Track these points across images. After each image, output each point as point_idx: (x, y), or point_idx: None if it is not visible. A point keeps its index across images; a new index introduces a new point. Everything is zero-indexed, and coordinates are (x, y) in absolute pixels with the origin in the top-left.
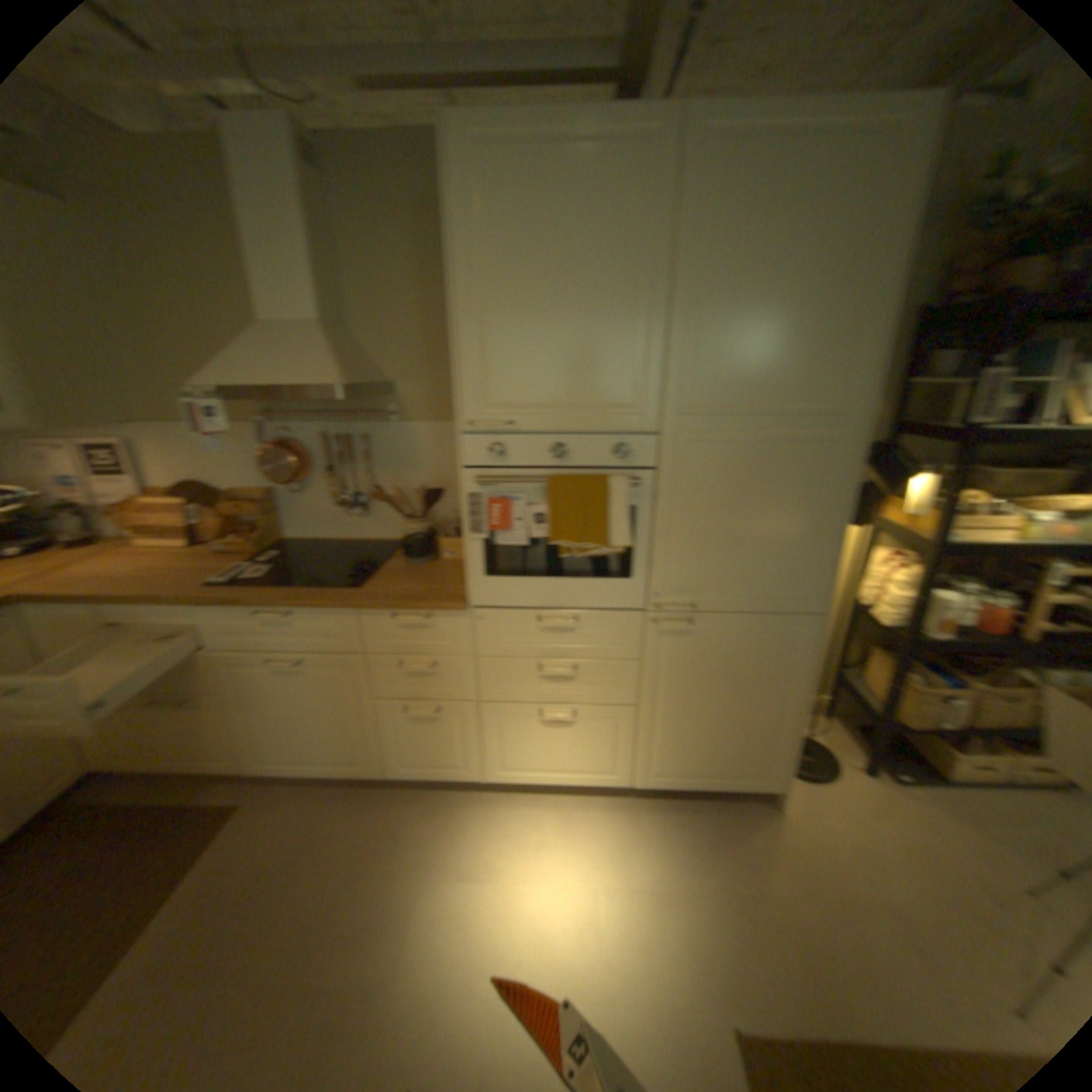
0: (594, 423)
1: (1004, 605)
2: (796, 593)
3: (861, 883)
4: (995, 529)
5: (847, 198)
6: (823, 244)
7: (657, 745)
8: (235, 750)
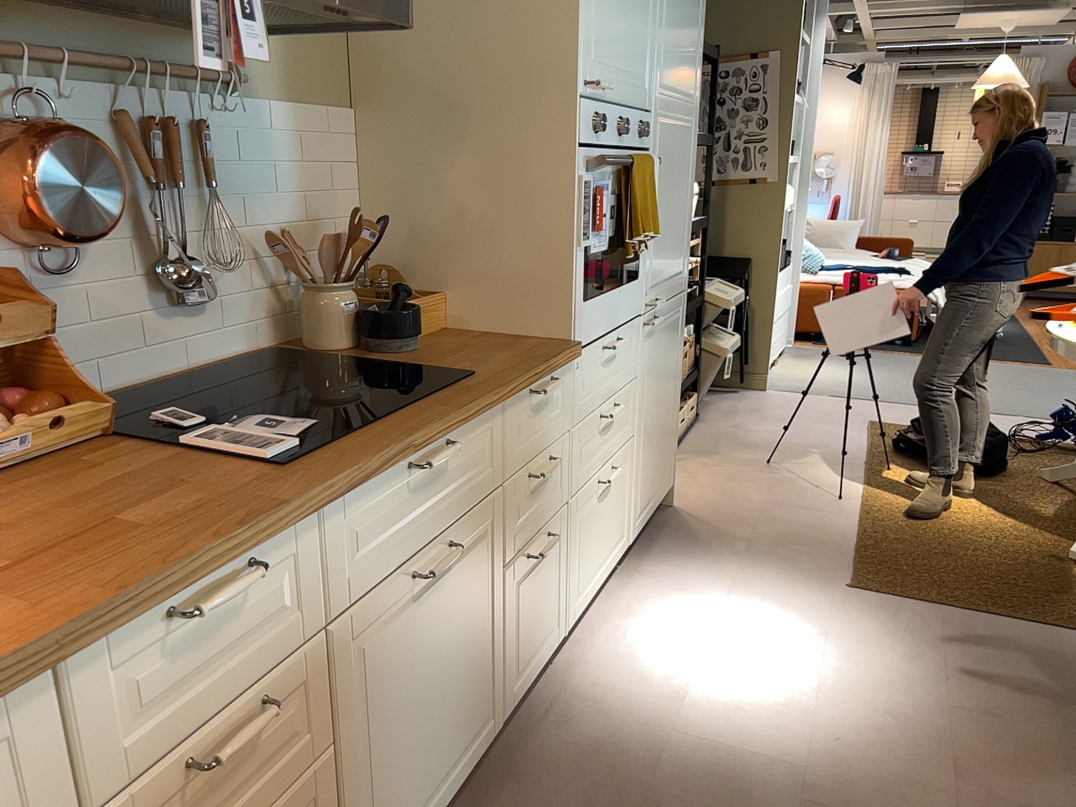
0: (633, 97)
1: None
2: (681, 271)
3: (744, 504)
4: None
5: None
6: None
7: (640, 475)
8: None
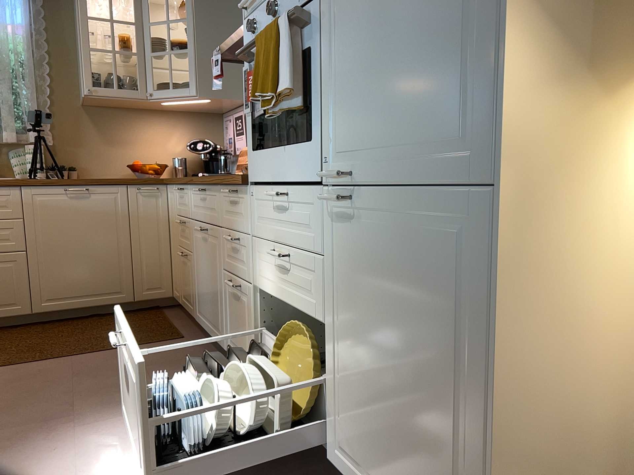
0: None
1: None
2: (459, 142)
3: None
4: None
5: None
6: None
7: (343, 399)
8: (194, 298)
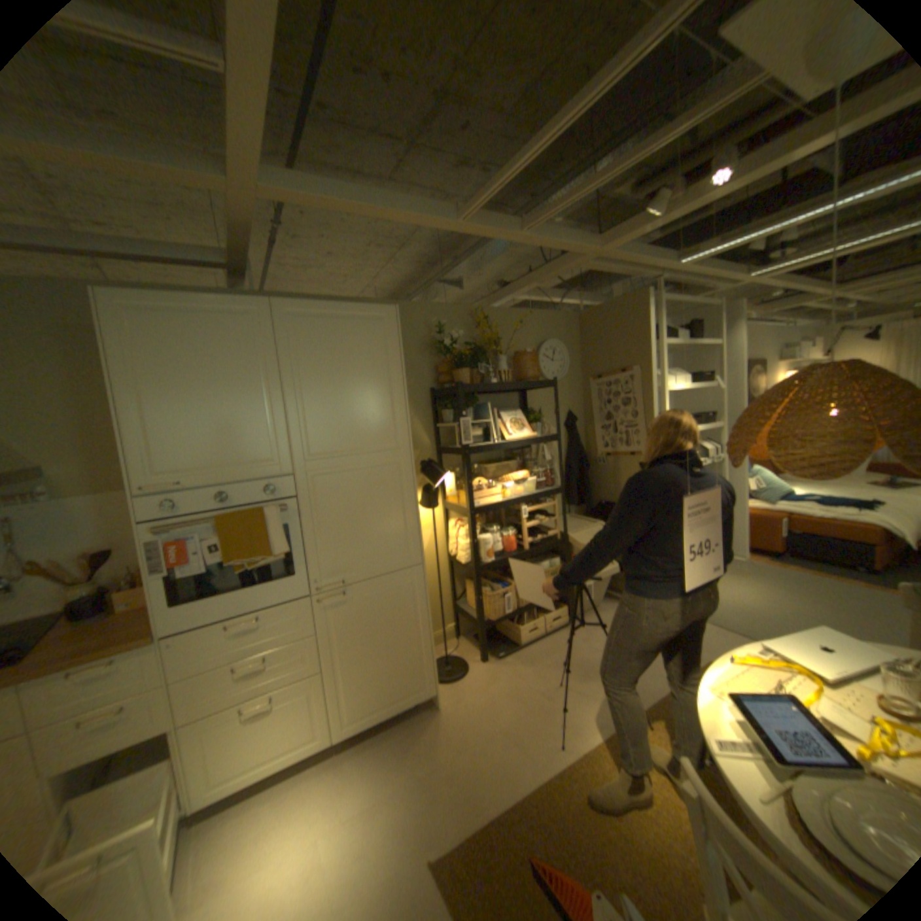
0: (243, 475)
1: (509, 534)
2: (401, 555)
3: (484, 727)
4: (491, 496)
5: (366, 348)
6: (361, 368)
7: (340, 698)
8: None
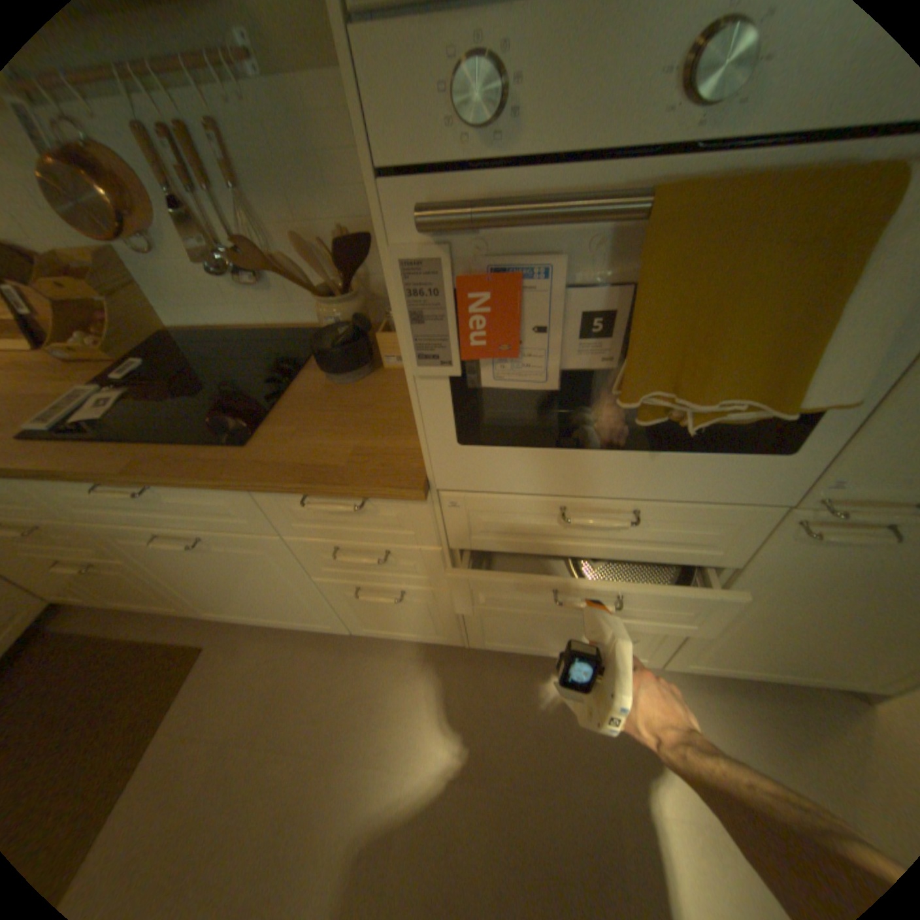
0: None
1: None
2: None
3: None
4: None
5: None
6: None
7: (718, 645)
8: (173, 602)
